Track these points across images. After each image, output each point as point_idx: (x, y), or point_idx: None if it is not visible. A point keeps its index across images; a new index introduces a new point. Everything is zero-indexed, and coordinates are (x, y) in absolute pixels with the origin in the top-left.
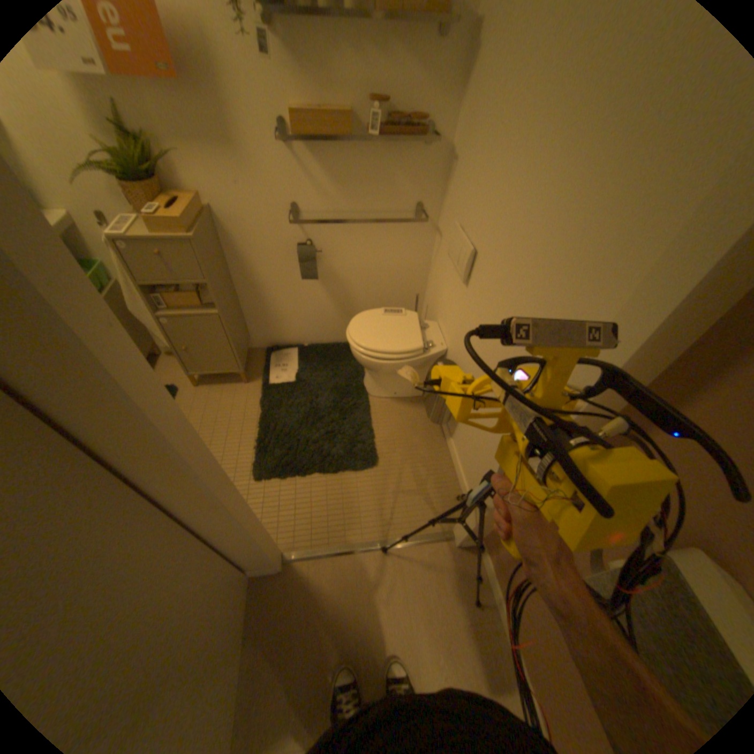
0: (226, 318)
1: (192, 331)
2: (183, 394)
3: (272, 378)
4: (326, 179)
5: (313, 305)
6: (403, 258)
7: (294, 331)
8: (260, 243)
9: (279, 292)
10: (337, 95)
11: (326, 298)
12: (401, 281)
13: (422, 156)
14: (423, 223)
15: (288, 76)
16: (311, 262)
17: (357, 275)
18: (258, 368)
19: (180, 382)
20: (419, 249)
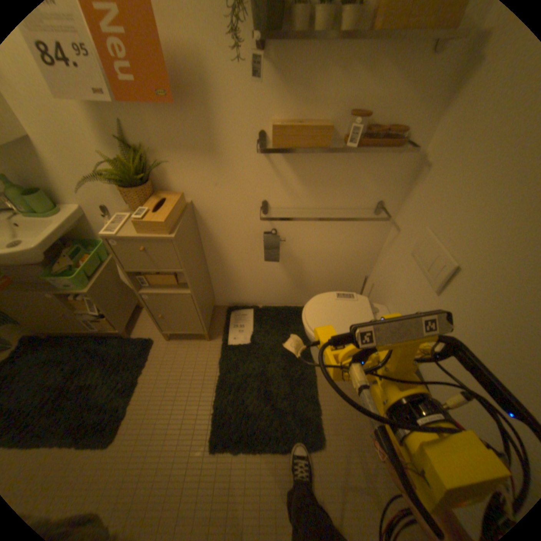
0: (197, 294)
1: (168, 304)
2: (156, 347)
3: (231, 338)
4: (296, 181)
5: (270, 277)
6: (357, 244)
7: (251, 295)
8: (231, 230)
9: (243, 267)
10: (318, 110)
11: (282, 272)
12: (351, 262)
13: (392, 161)
14: (381, 217)
15: (274, 94)
16: (274, 250)
17: (312, 257)
18: (219, 326)
19: (155, 335)
20: (373, 238)
